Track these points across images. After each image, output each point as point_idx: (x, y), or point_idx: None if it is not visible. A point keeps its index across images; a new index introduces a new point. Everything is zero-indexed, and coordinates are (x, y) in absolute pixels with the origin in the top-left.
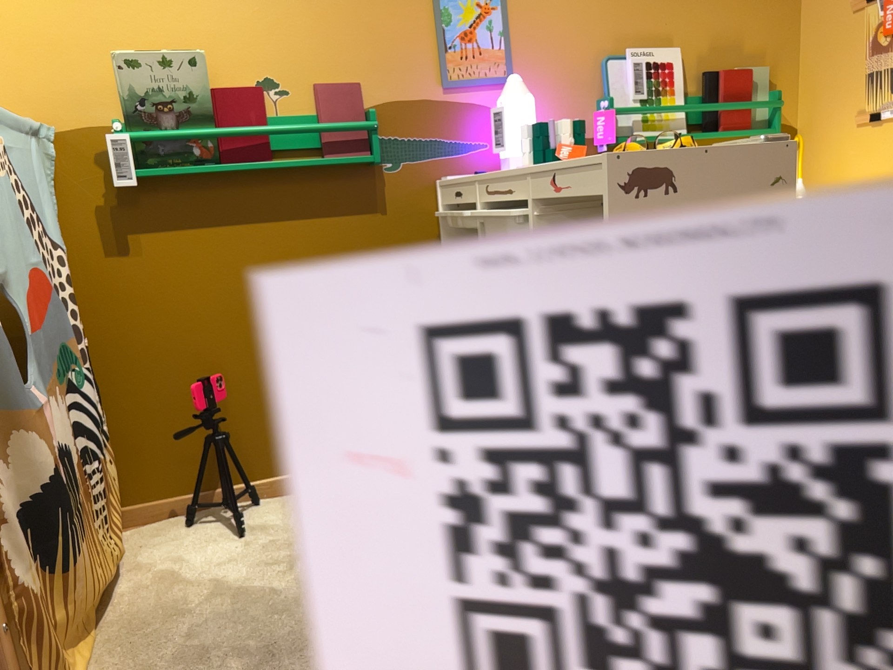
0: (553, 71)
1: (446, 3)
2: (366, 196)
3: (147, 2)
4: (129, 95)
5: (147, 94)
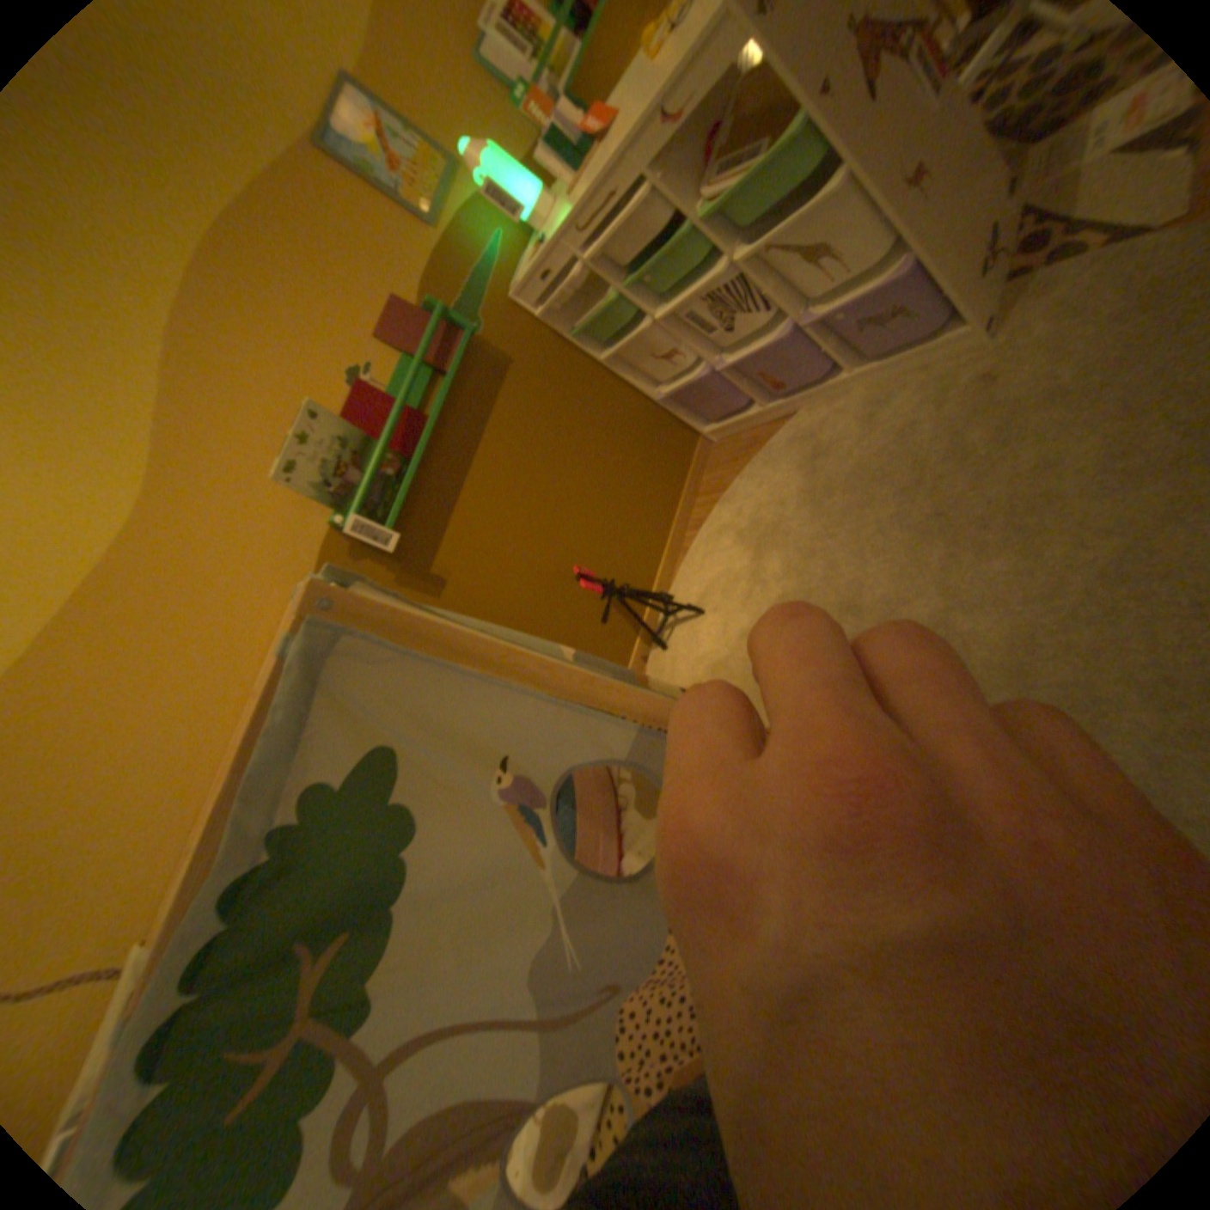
0: (461, 113)
1: (349, 153)
2: (491, 365)
3: (216, 427)
4: (314, 492)
5: (321, 476)
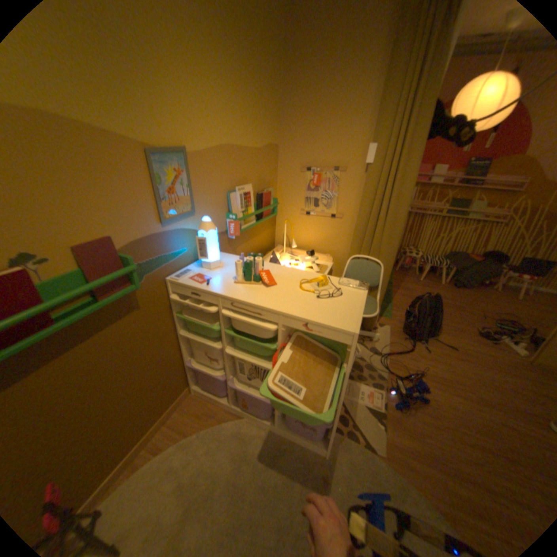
0: (210, 202)
1: (157, 169)
2: (126, 305)
3: None
4: None
5: None
